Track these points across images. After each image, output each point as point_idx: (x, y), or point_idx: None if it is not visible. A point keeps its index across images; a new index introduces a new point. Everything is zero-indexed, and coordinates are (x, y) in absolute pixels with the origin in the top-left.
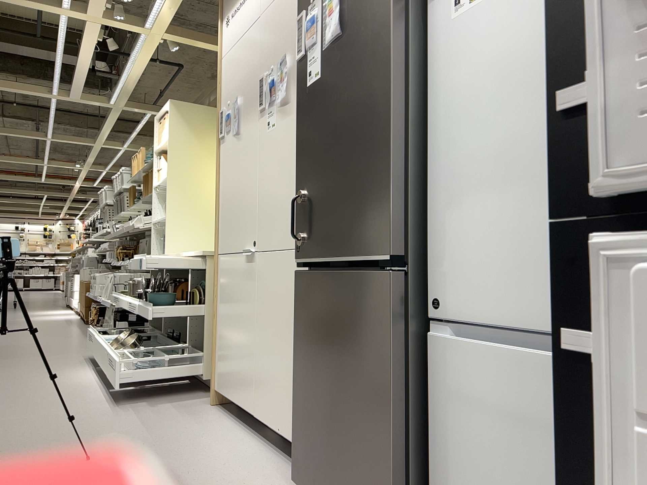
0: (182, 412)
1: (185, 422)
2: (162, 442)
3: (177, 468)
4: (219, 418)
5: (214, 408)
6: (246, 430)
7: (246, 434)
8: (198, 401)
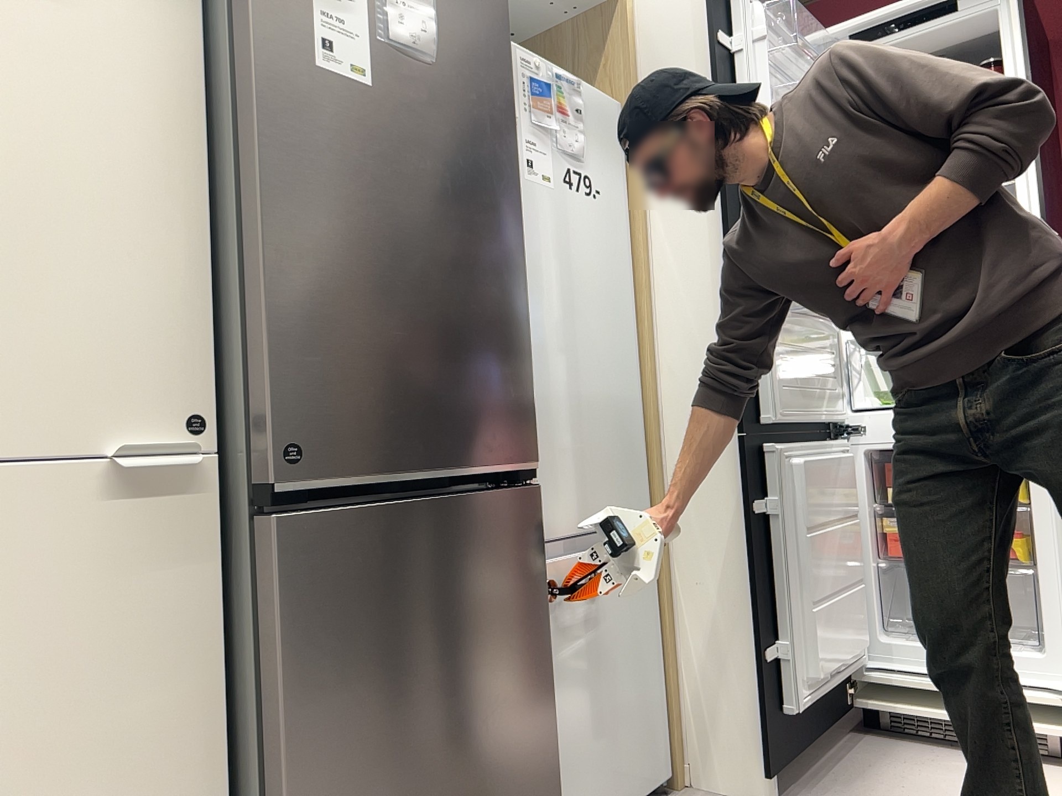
0: None
1: None
2: None
3: None
4: None
5: None
6: None
7: None
8: None
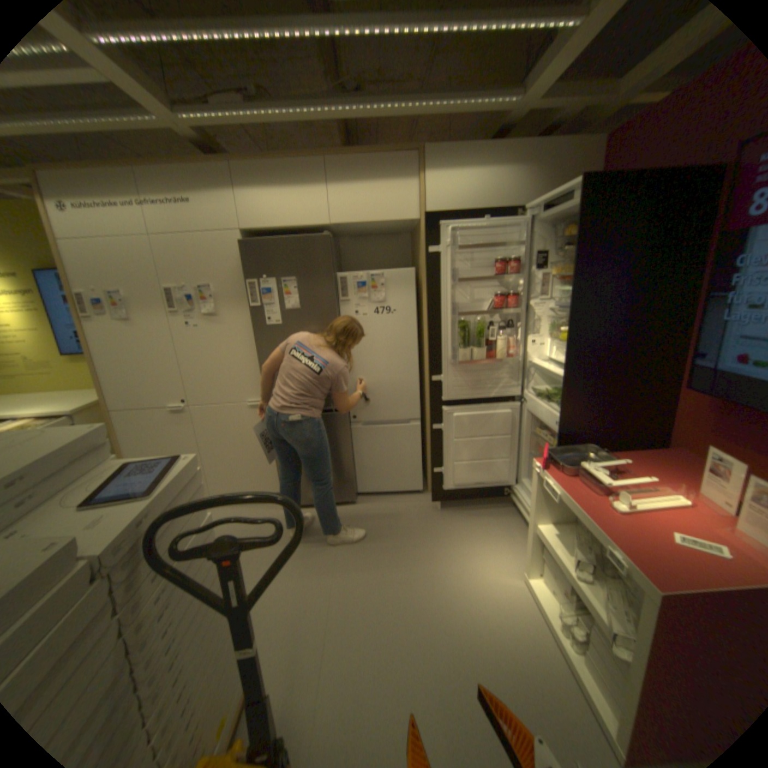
0: None
1: None
2: None
3: None
4: None
5: None
6: None
7: None
8: None
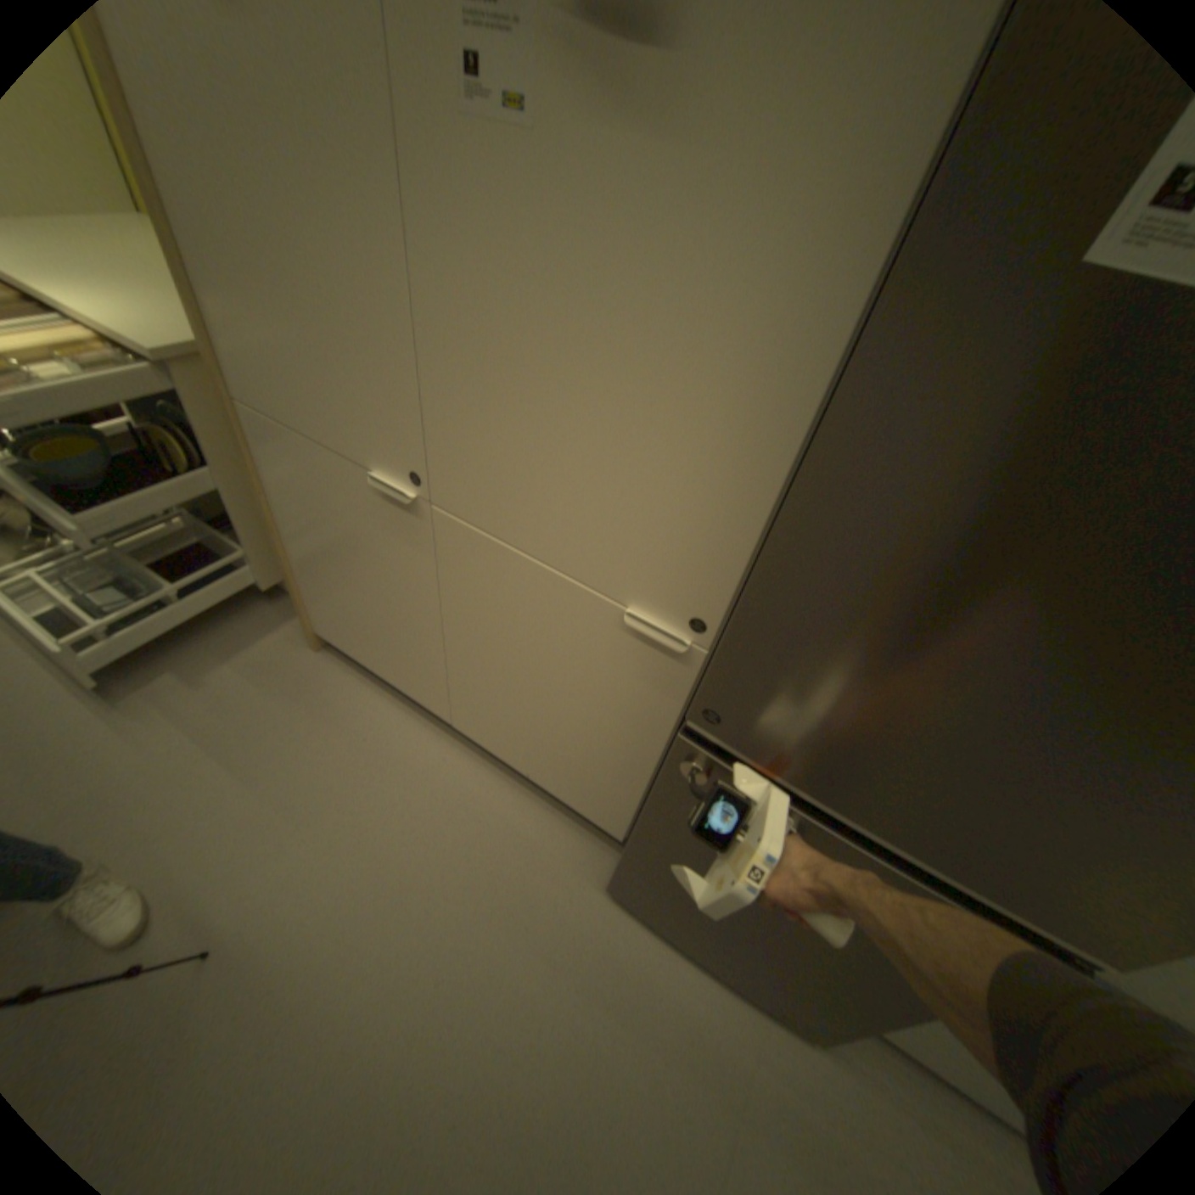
0: (274, 691)
1: (303, 727)
2: (308, 817)
3: (395, 898)
4: (358, 693)
5: (328, 661)
6: (428, 720)
7: (438, 737)
8: (279, 639)
